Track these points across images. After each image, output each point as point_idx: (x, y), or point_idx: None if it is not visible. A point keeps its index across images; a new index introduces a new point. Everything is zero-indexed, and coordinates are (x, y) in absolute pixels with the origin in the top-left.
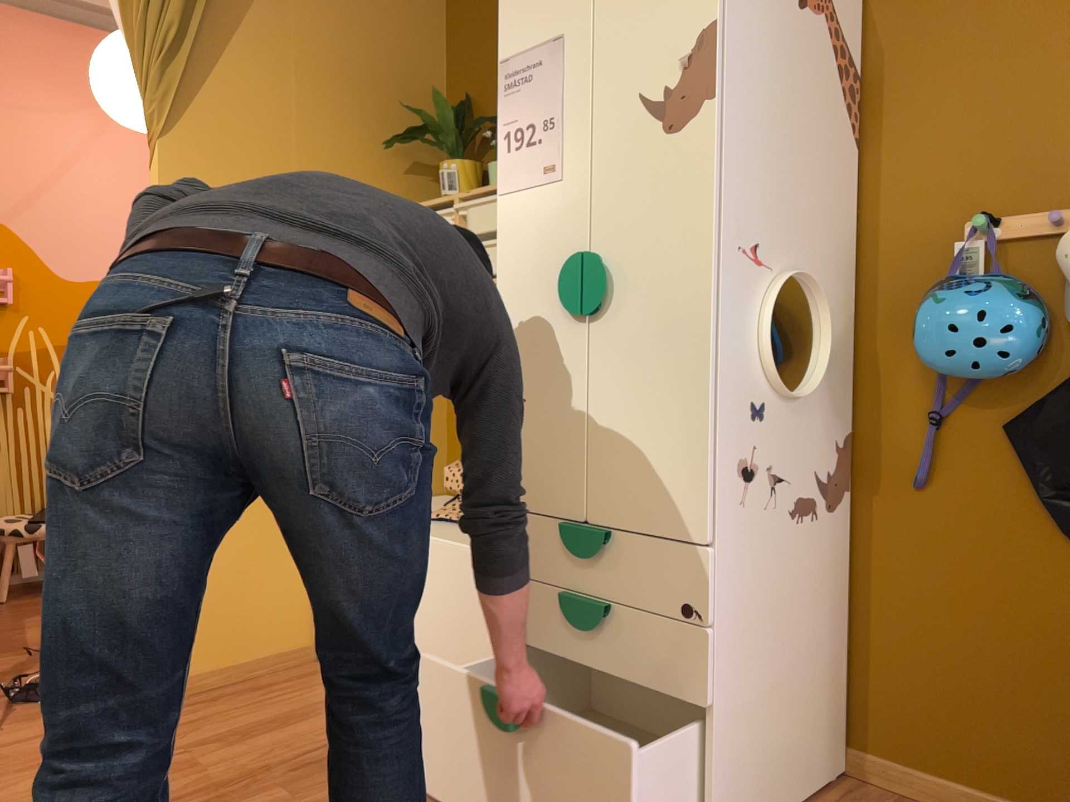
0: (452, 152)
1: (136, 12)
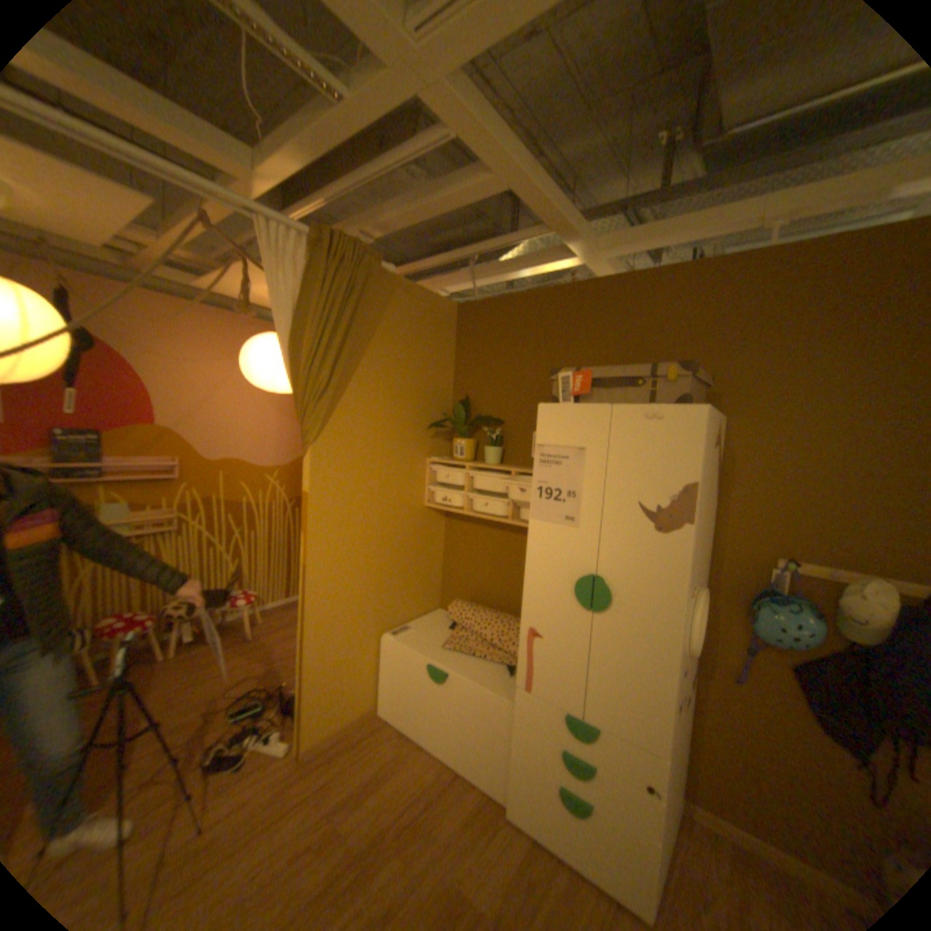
0: (461, 433)
1: (298, 368)
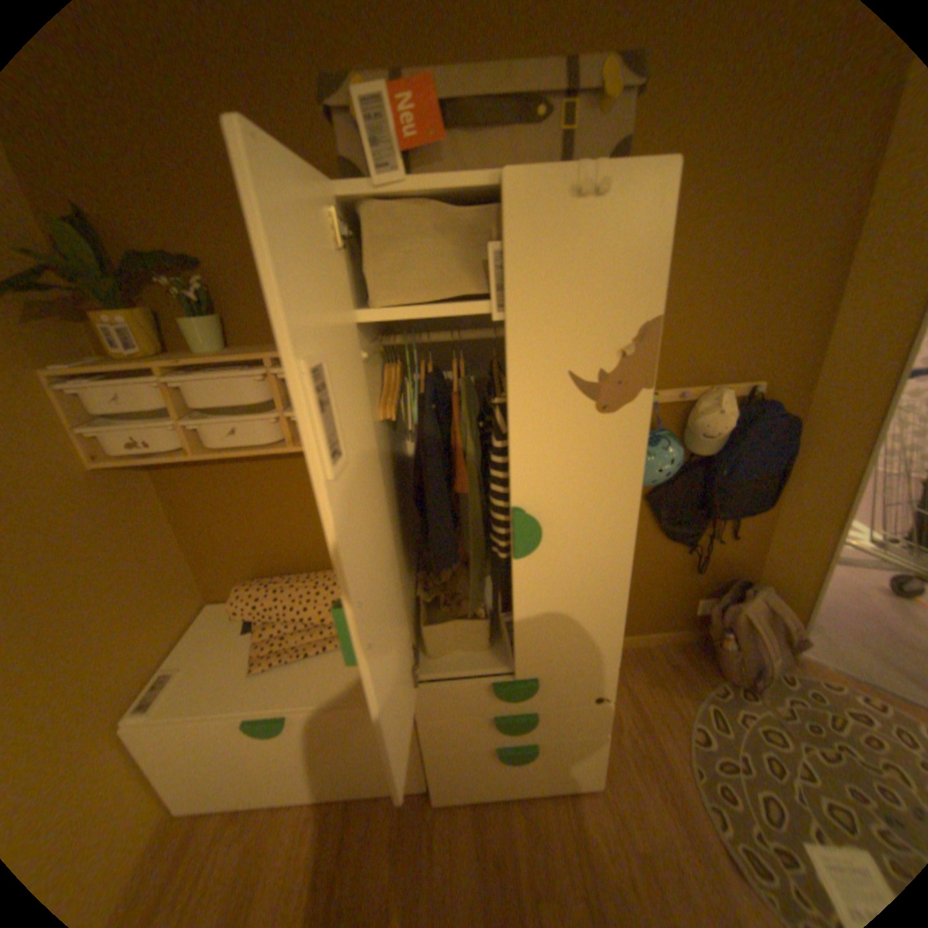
0: (103, 297)
1: None
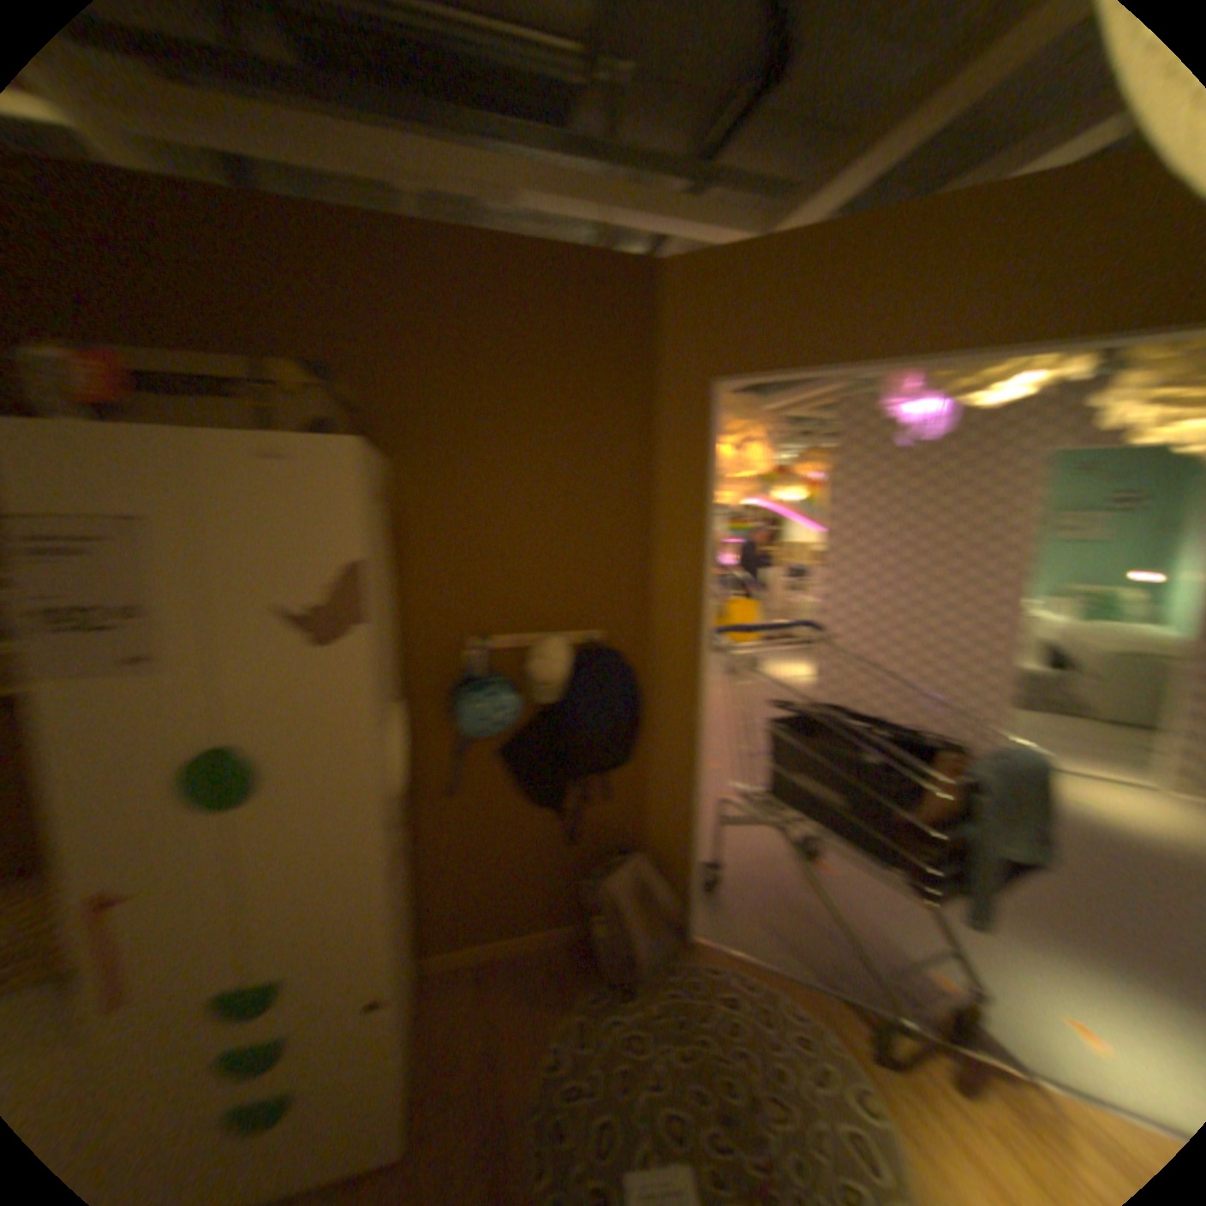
0: None
1: None
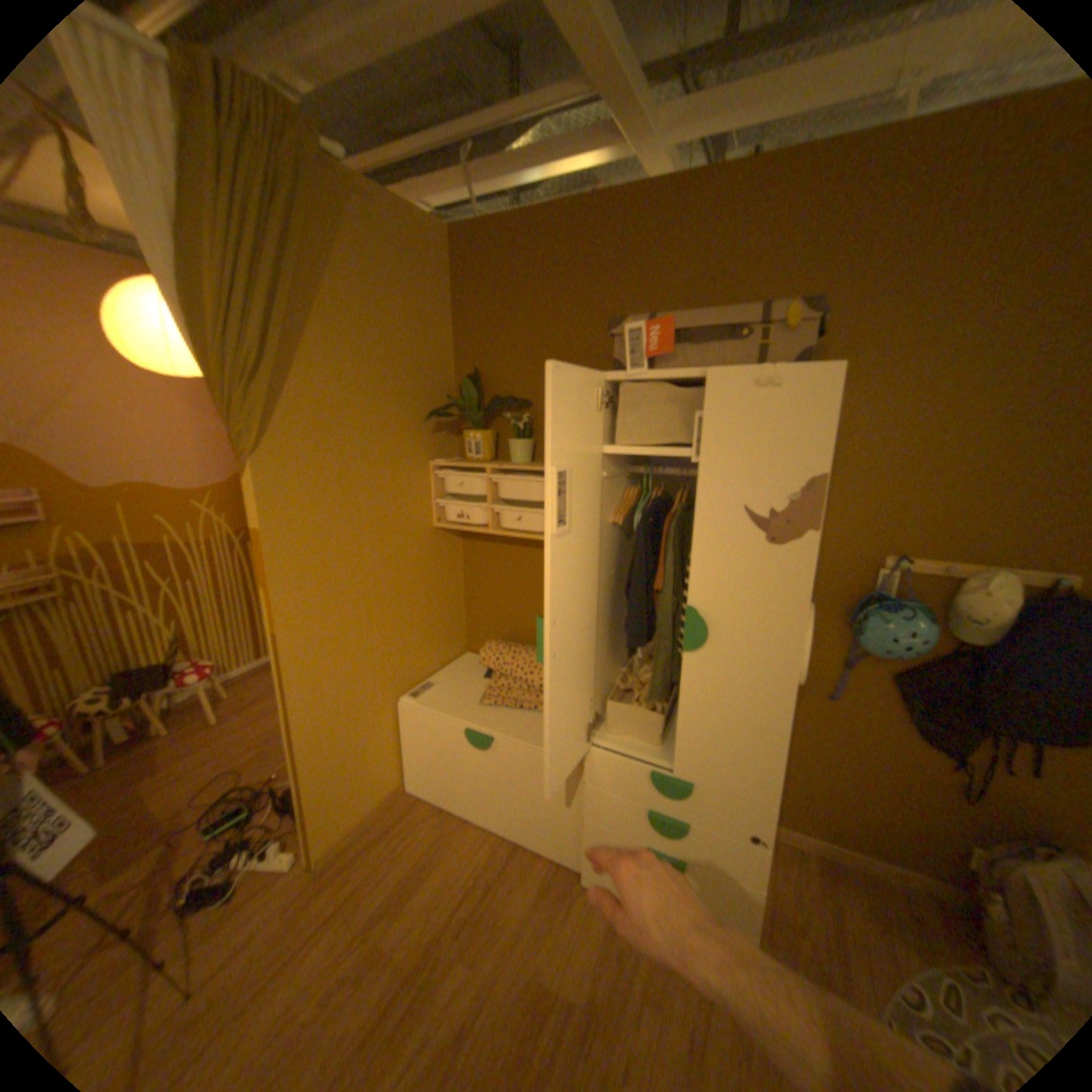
0: (474, 423)
1: (204, 331)
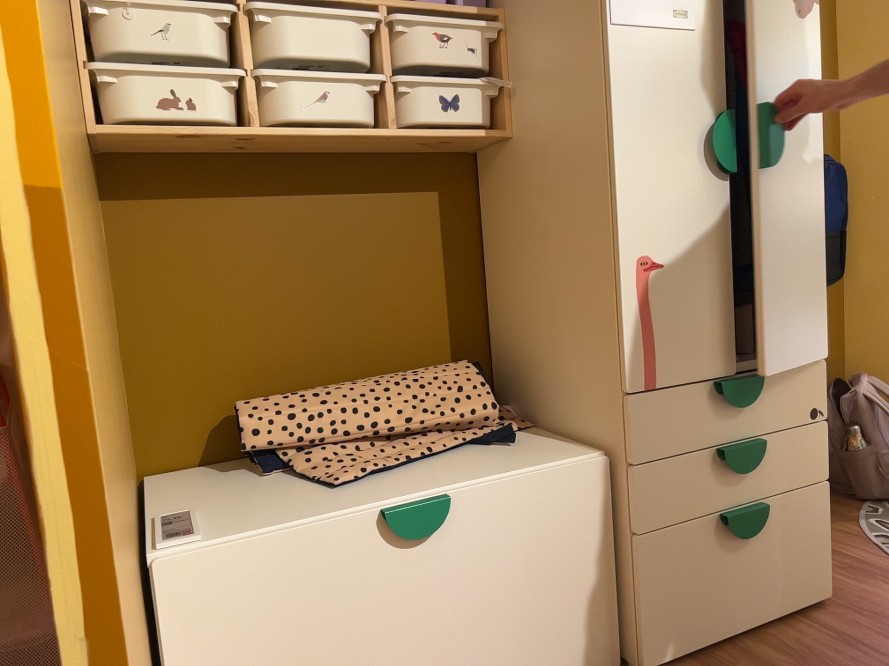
0: None
1: None
